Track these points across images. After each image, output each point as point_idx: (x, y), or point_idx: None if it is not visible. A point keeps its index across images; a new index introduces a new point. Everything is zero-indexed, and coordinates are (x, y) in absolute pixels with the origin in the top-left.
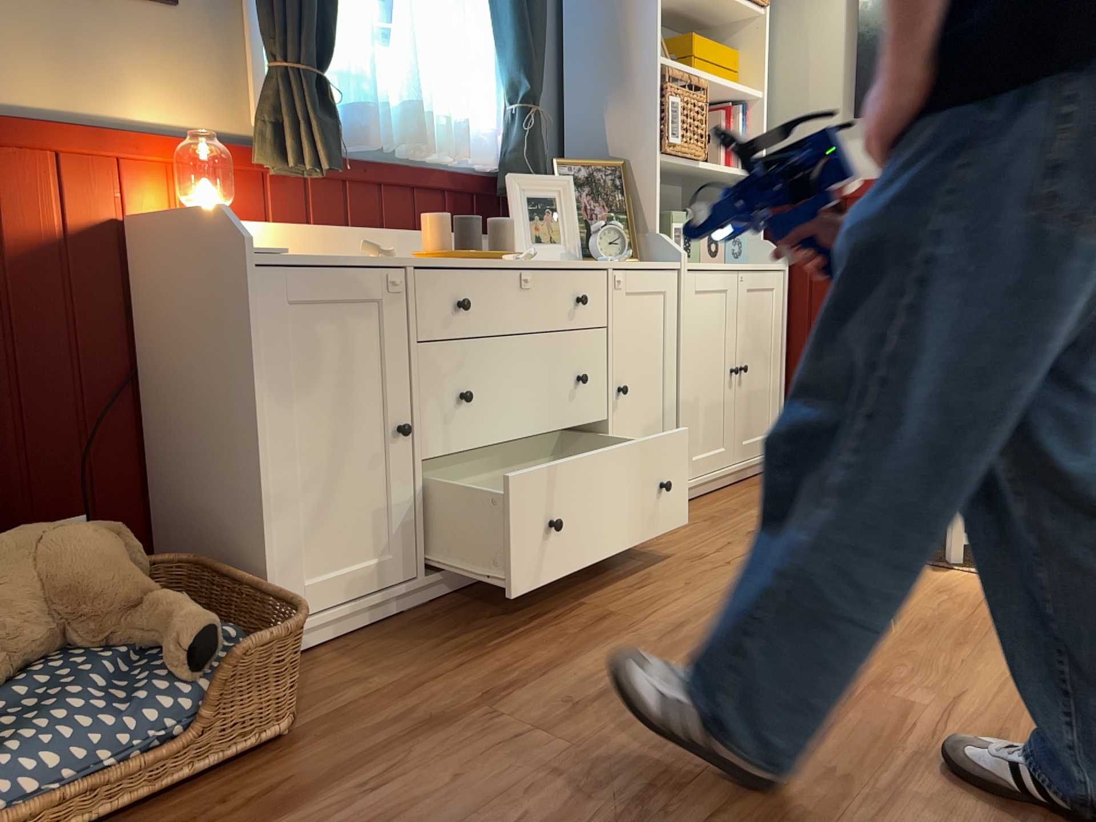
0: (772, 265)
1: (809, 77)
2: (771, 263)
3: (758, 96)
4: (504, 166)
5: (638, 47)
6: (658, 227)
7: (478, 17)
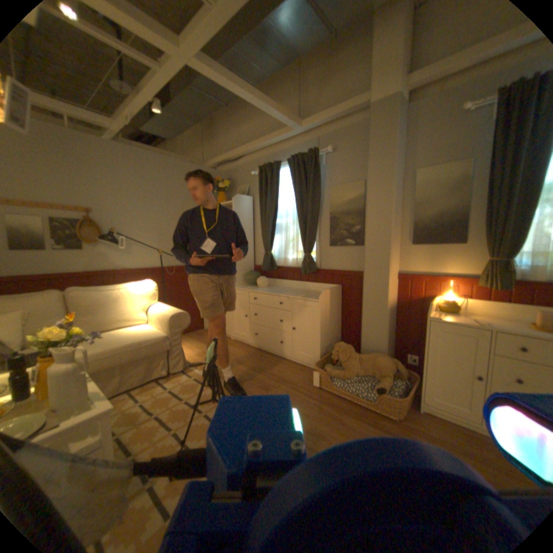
0: None
1: None
2: None
3: None
4: None
5: None
6: None
7: None
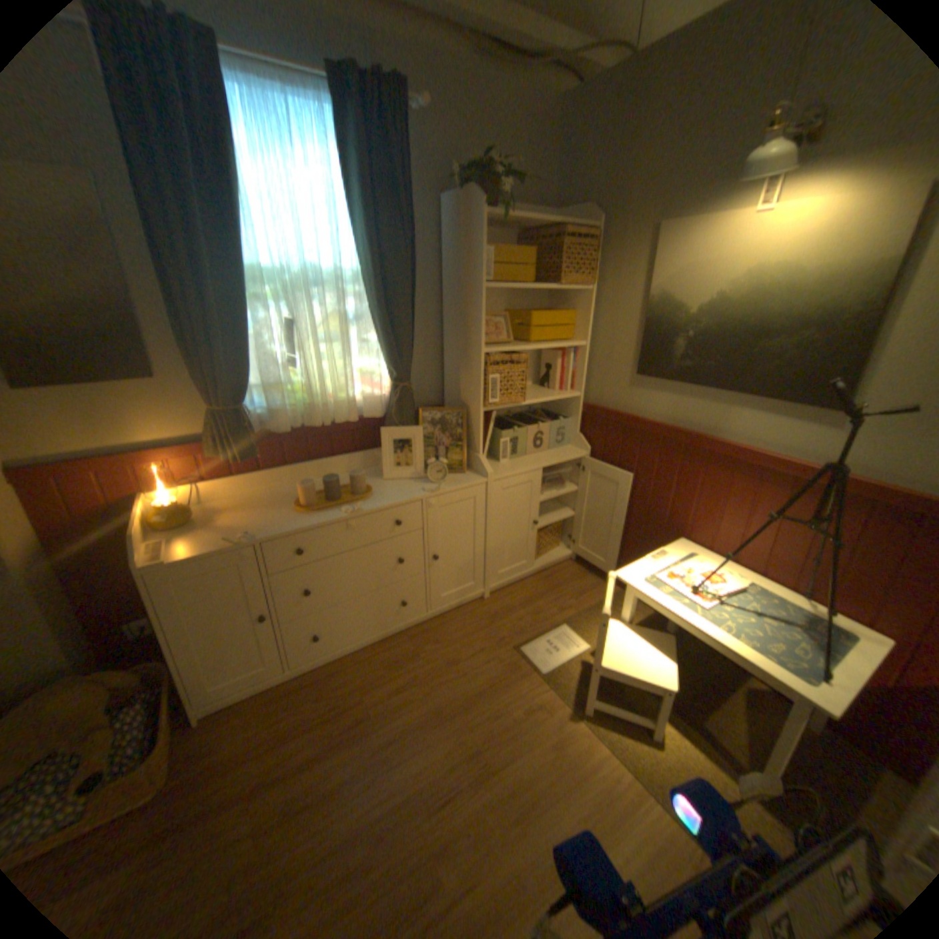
0: (580, 451)
1: (616, 337)
2: (580, 449)
3: (582, 345)
4: (387, 414)
5: (473, 340)
6: (483, 449)
7: (367, 329)
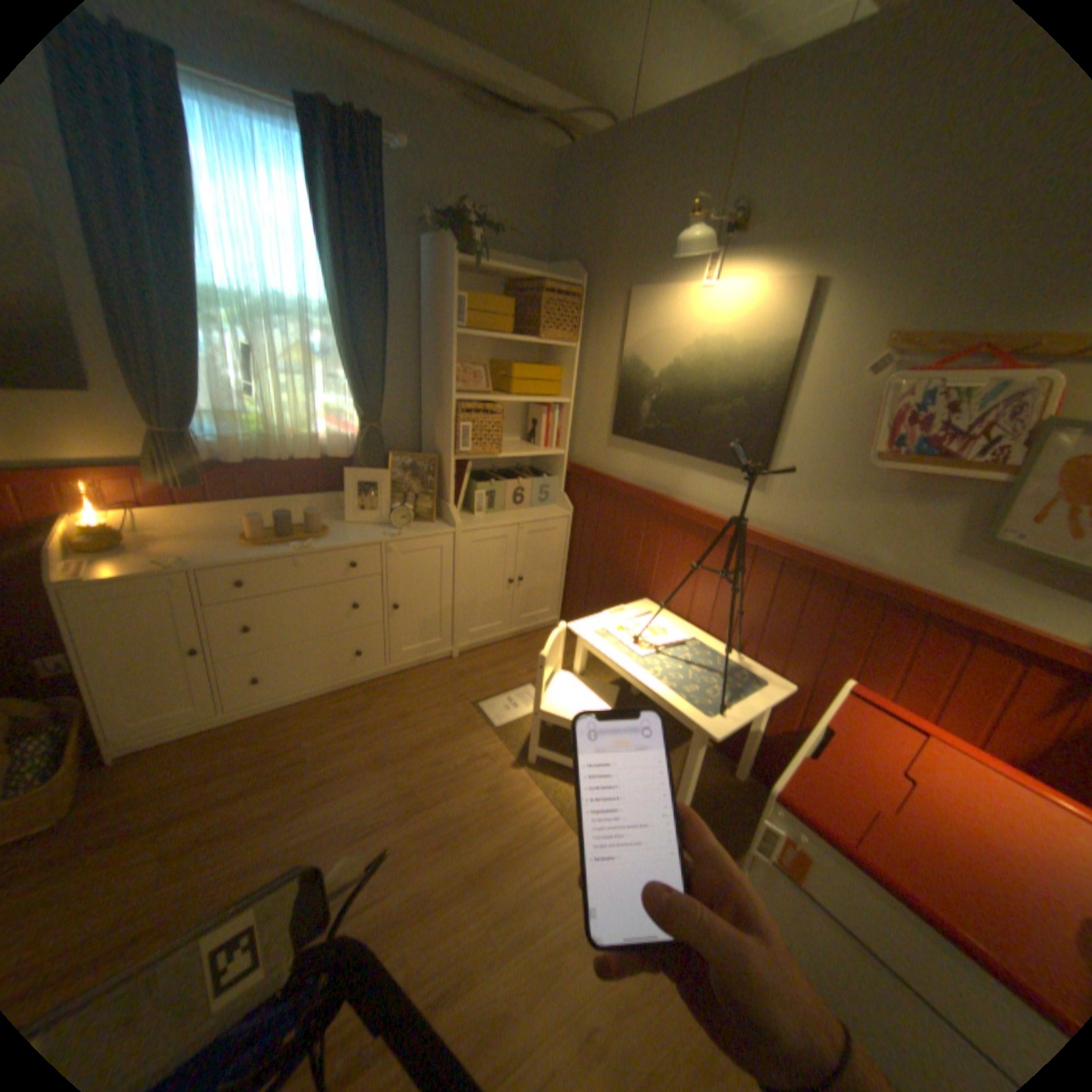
0: (562, 512)
1: (596, 397)
2: (563, 510)
3: (565, 403)
4: (354, 456)
5: (445, 387)
6: (455, 500)
7: (335, 365)
